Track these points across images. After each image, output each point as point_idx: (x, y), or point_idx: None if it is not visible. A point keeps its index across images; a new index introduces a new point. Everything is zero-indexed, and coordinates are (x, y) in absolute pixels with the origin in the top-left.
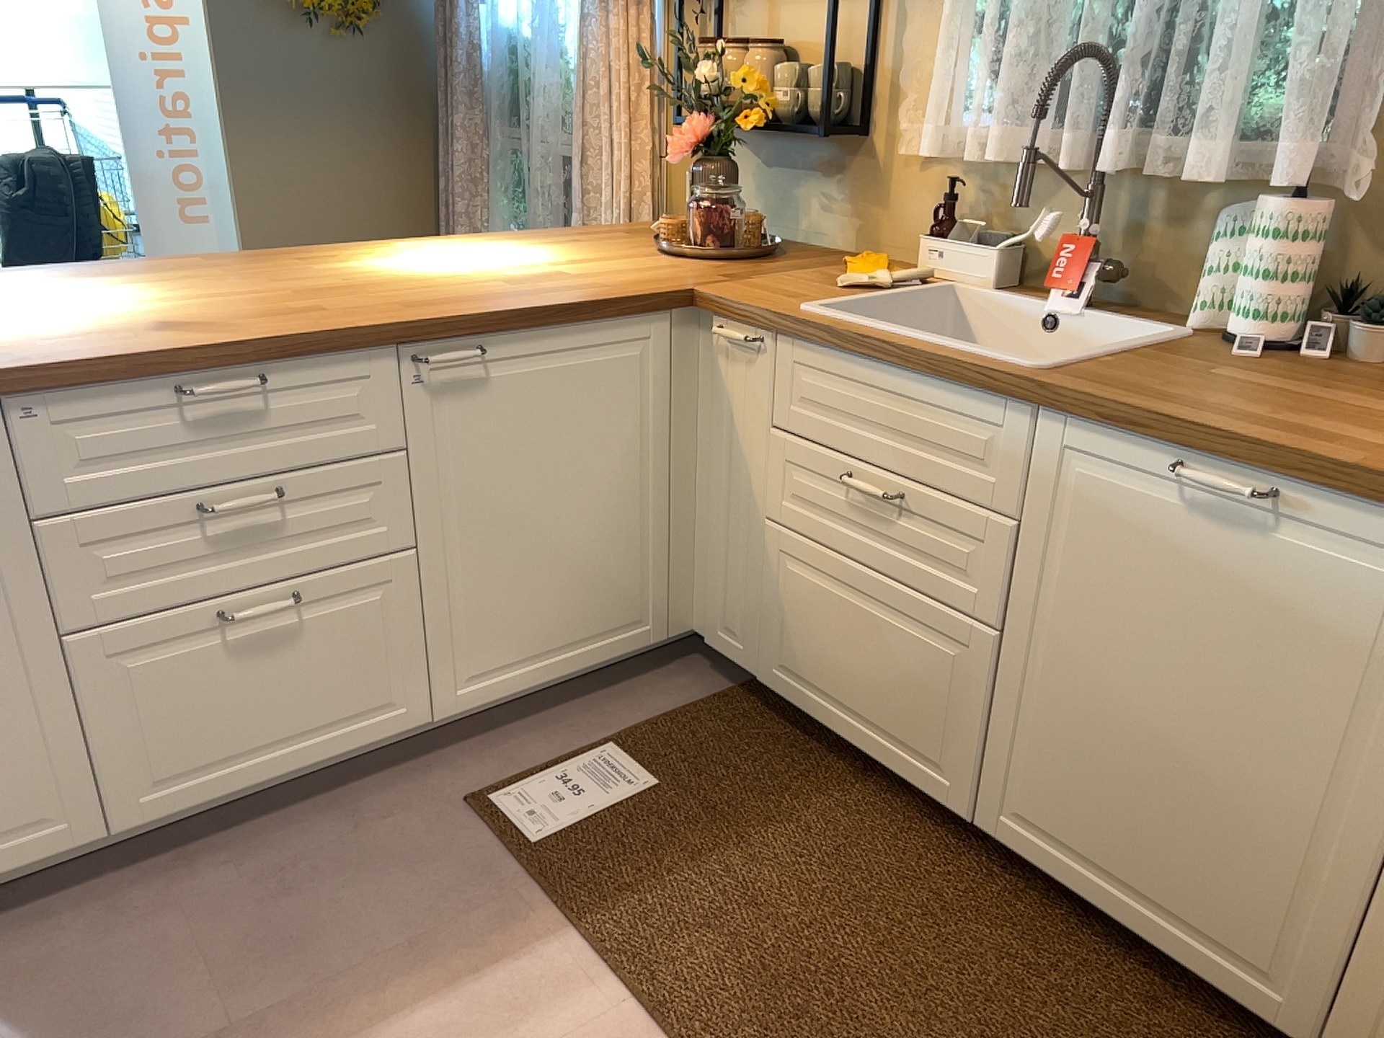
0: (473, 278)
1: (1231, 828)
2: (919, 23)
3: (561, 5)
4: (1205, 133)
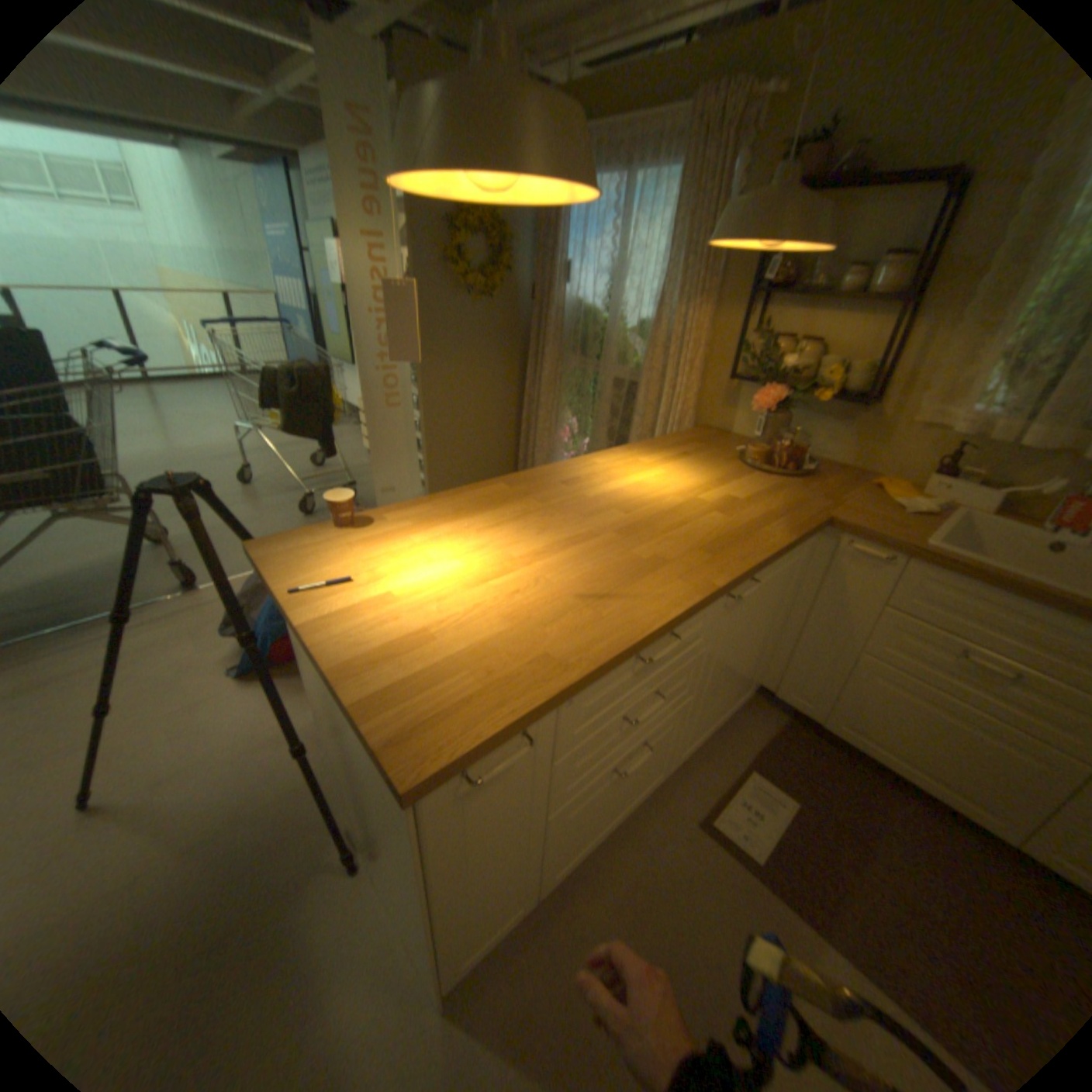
0: (694, 506)
1: None
2: (949, 339)
3: (632, 289)
4: None
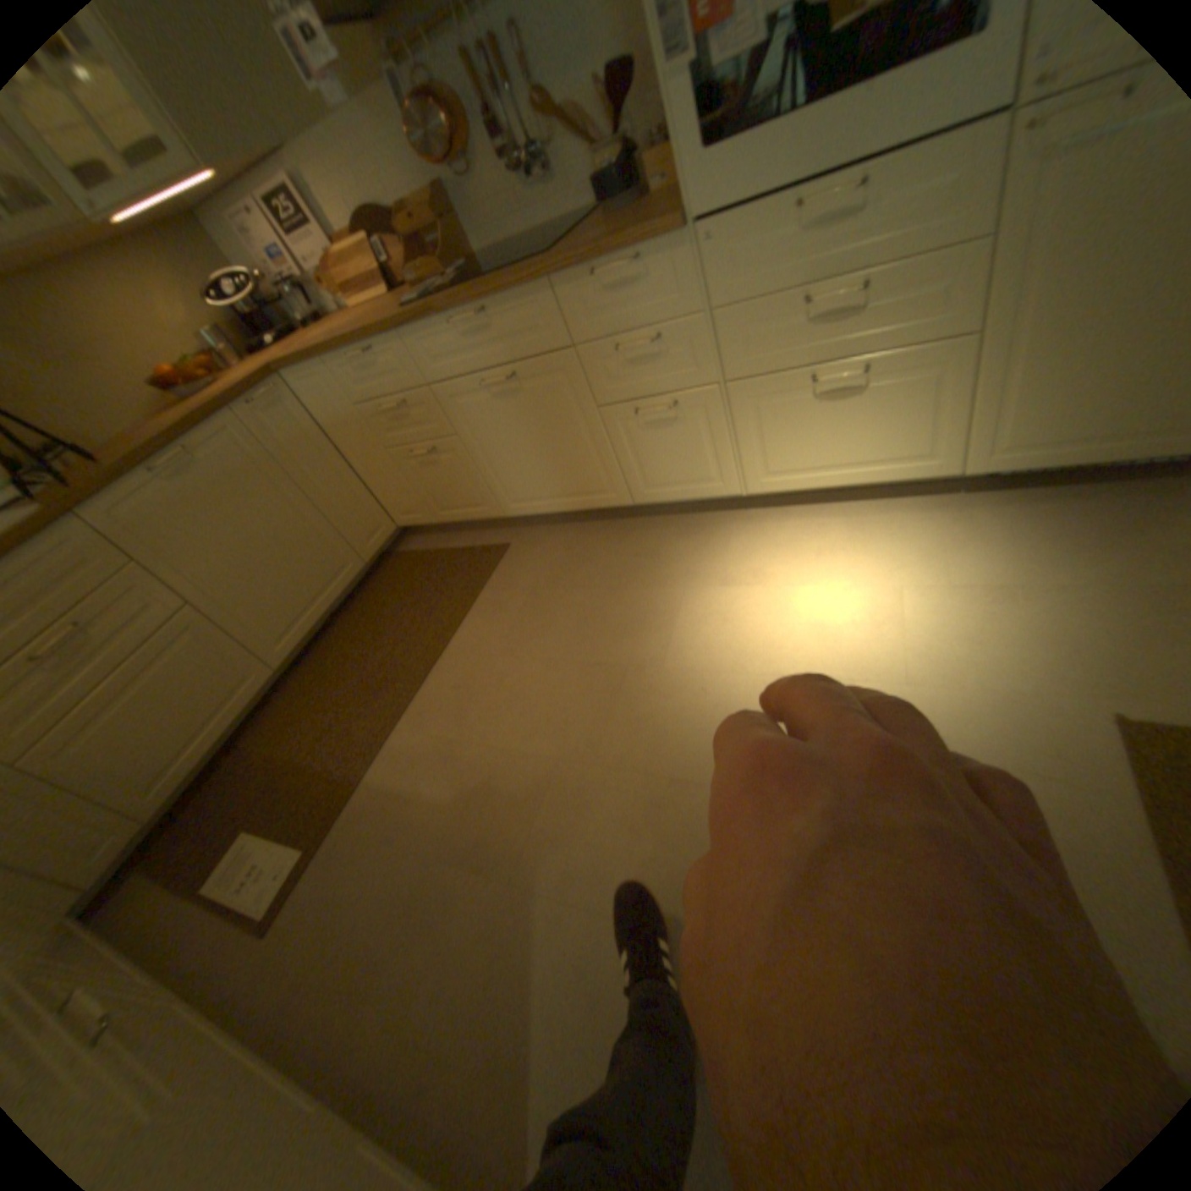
0: None
1: (297, 544)
2: None
3: None
4: None
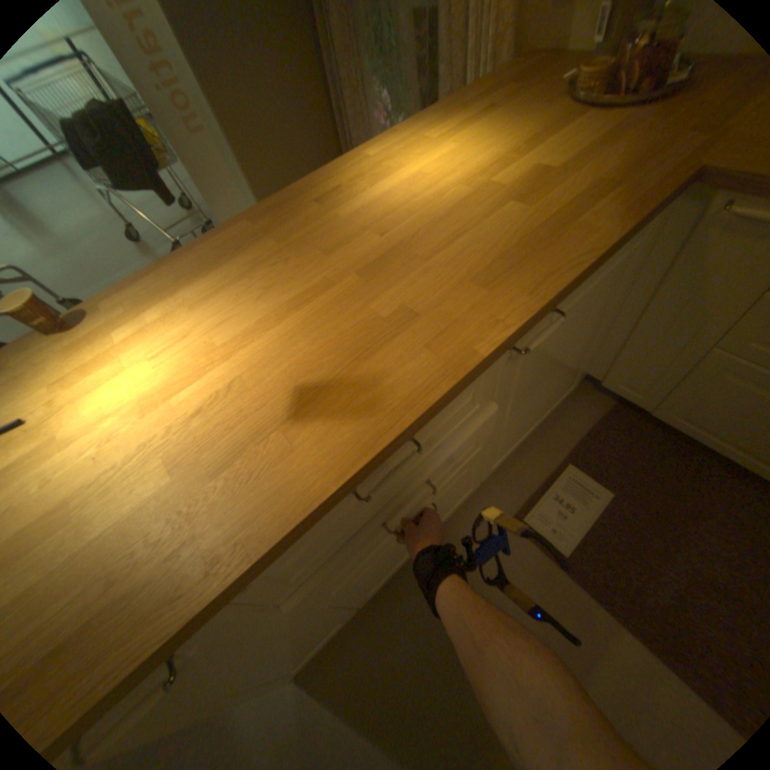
0: (481, 198)
1: None
2: None
3: None
4: None
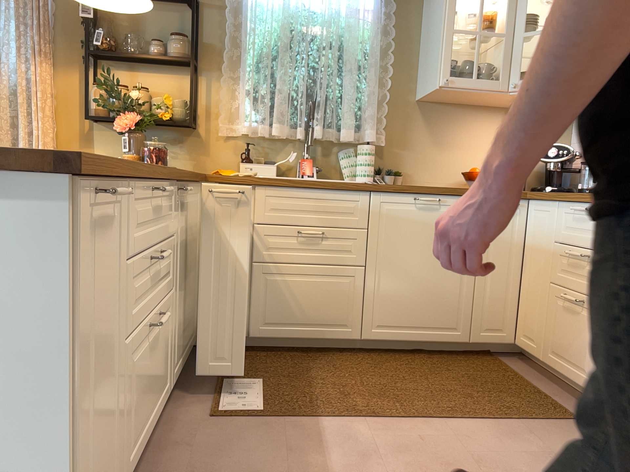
0: None
1: (442, 292)
2: (219, 89)
3: None
4: (347, 126)
